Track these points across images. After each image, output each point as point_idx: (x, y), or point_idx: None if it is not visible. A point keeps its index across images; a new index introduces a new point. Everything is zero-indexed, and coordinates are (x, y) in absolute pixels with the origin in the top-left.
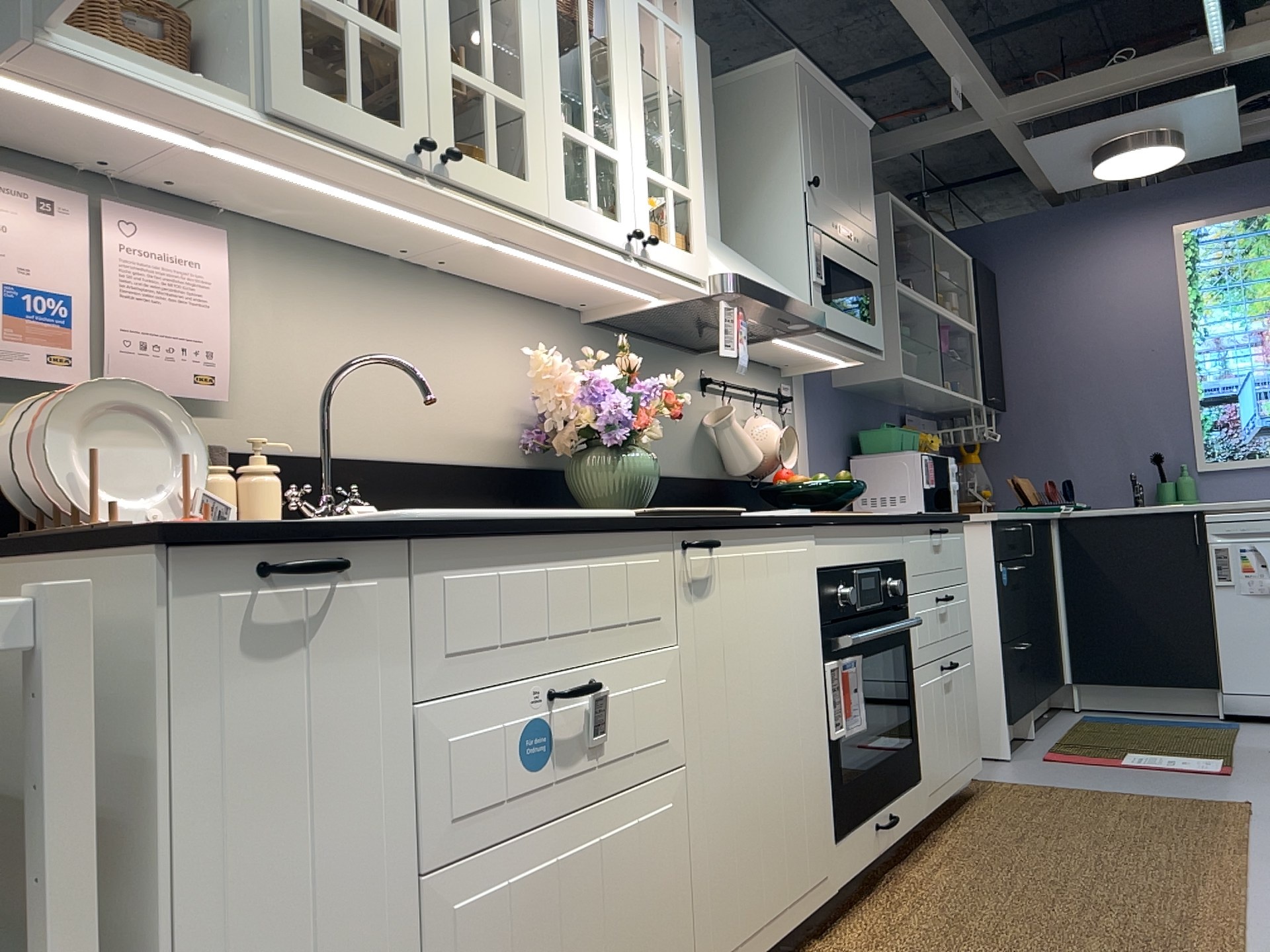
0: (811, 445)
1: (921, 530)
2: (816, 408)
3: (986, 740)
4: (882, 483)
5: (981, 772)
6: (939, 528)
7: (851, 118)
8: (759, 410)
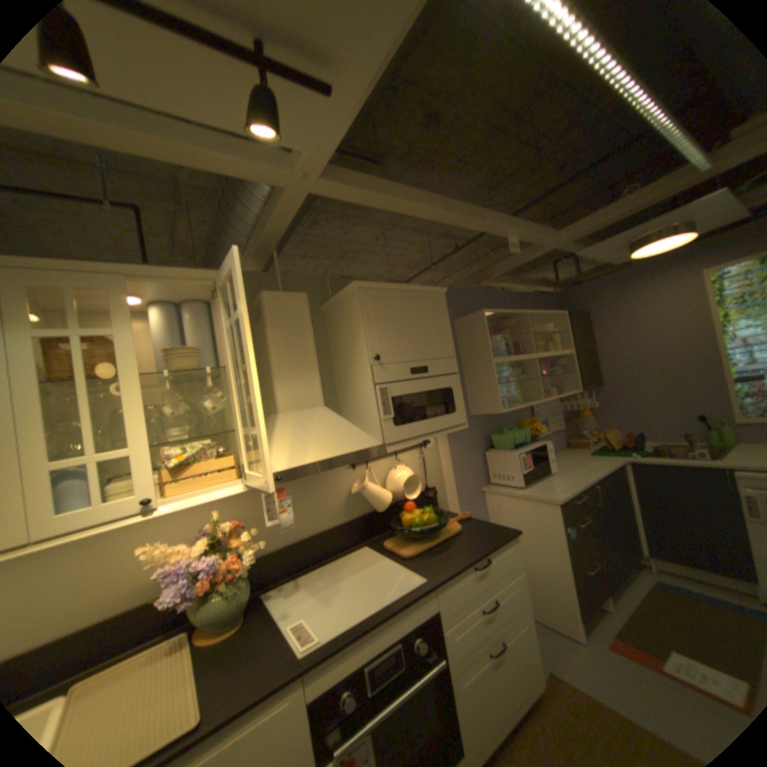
0: (450, 457)
1: (459, 578)
2: (453, 434)
3: (569, 630)
4: (501, 466)
5: (559, 664)
6: (484, 561)
7: (421, 294)
8: (402, 457)
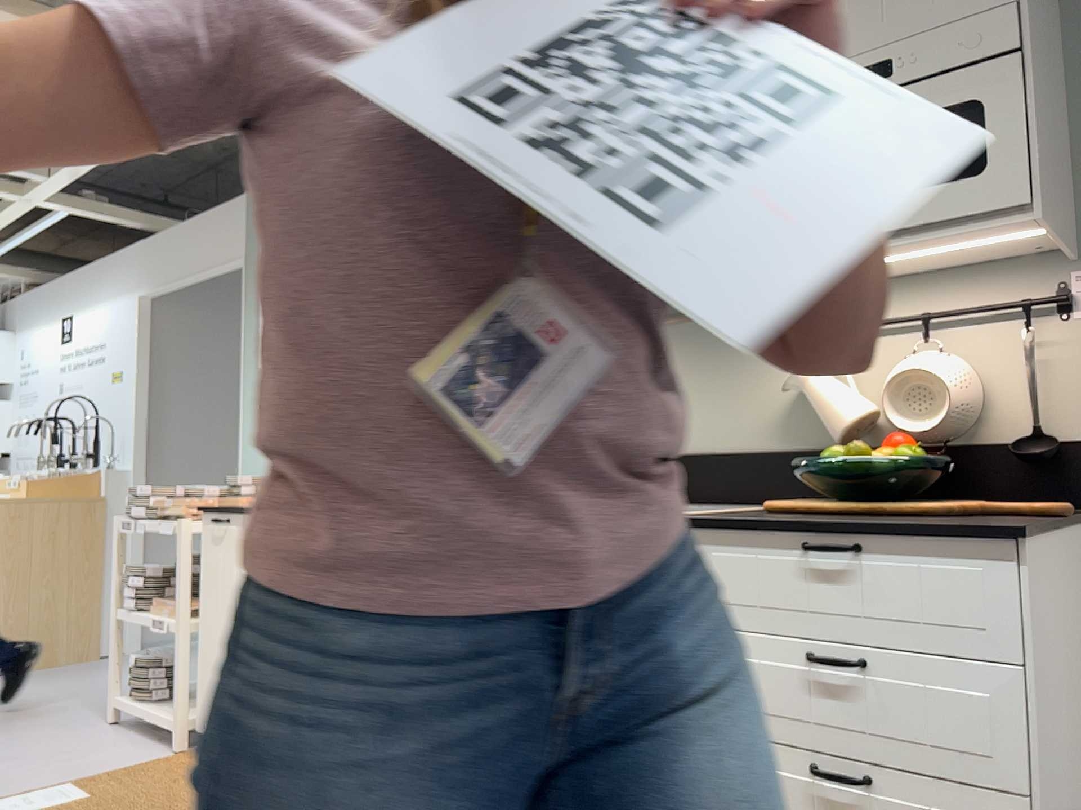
0: None
1: (753, 541)
2: None
3: None
4: None
5: None
6: (843, 543)
7: None
8: (963, 337)
